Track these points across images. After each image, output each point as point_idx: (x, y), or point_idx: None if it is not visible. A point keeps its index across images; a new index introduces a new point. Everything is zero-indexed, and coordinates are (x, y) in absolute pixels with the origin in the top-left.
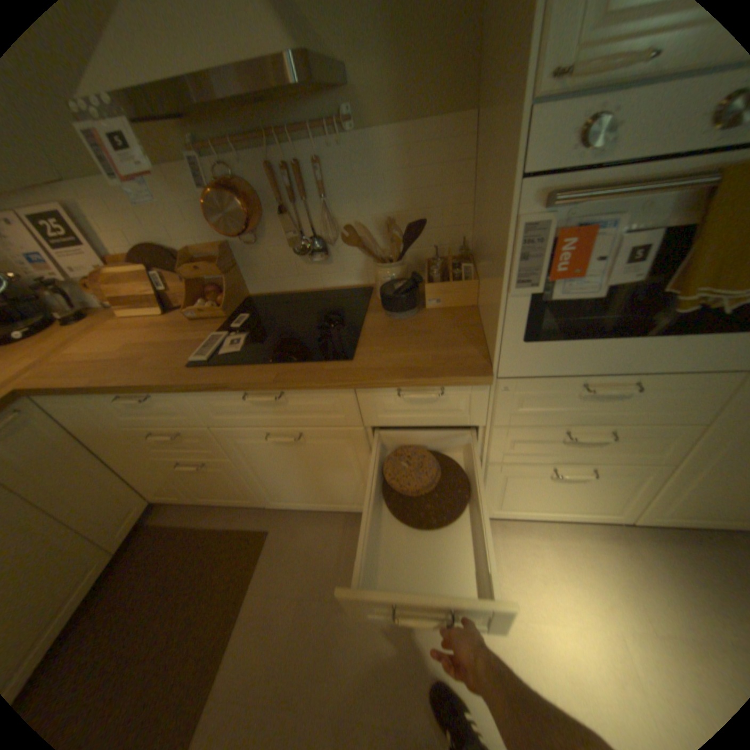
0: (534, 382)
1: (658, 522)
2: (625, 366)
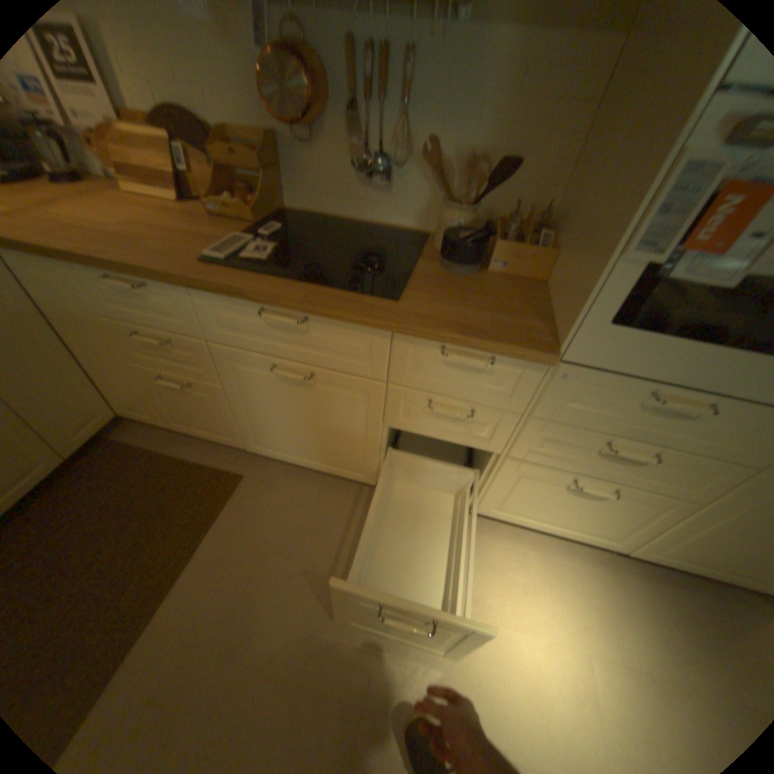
0: (600, 376)
1: (654, 558)
2: (711, 382)
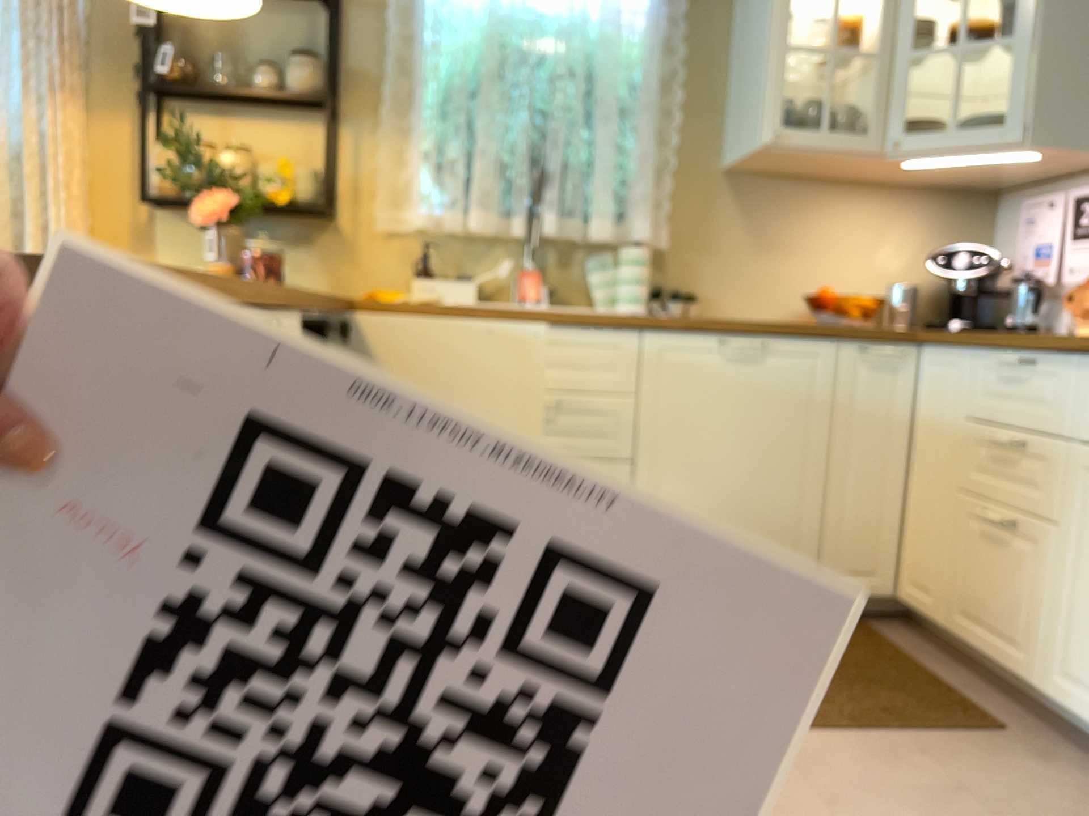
0: None
1: None
2: None
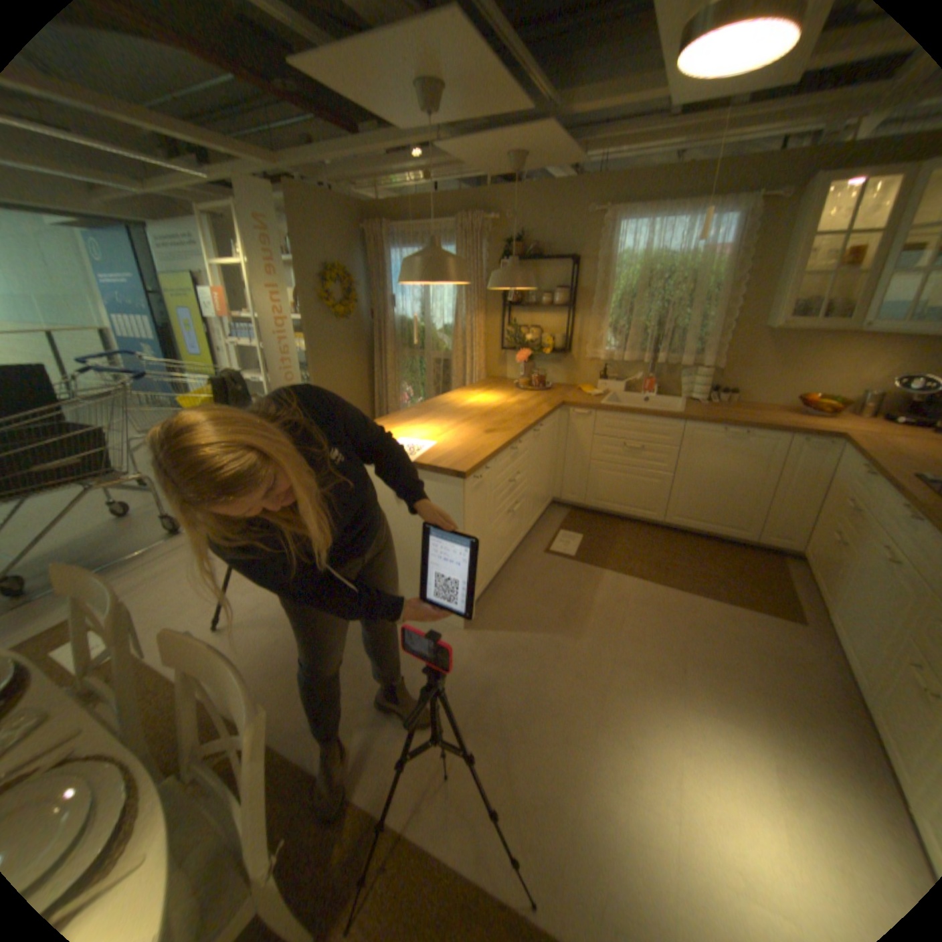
0: None
1: None
2: None
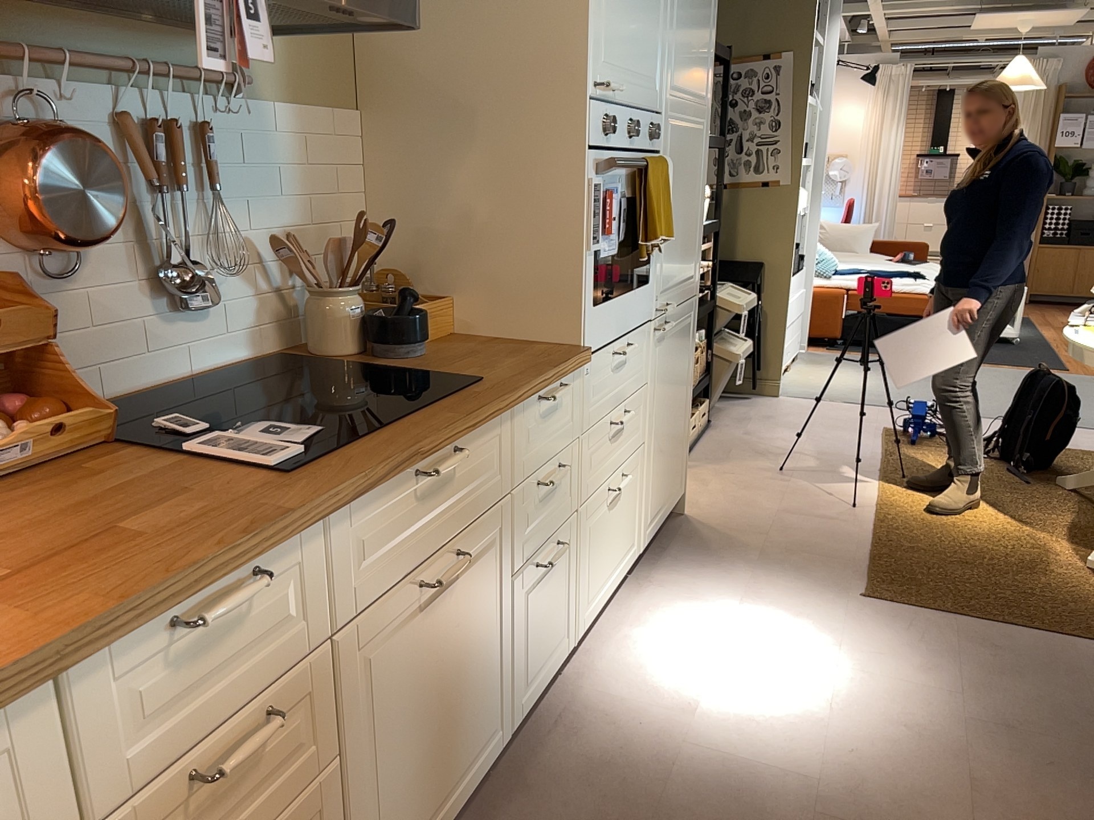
0: (597, 359)
1: (648, 537)
2: (625, 326)
